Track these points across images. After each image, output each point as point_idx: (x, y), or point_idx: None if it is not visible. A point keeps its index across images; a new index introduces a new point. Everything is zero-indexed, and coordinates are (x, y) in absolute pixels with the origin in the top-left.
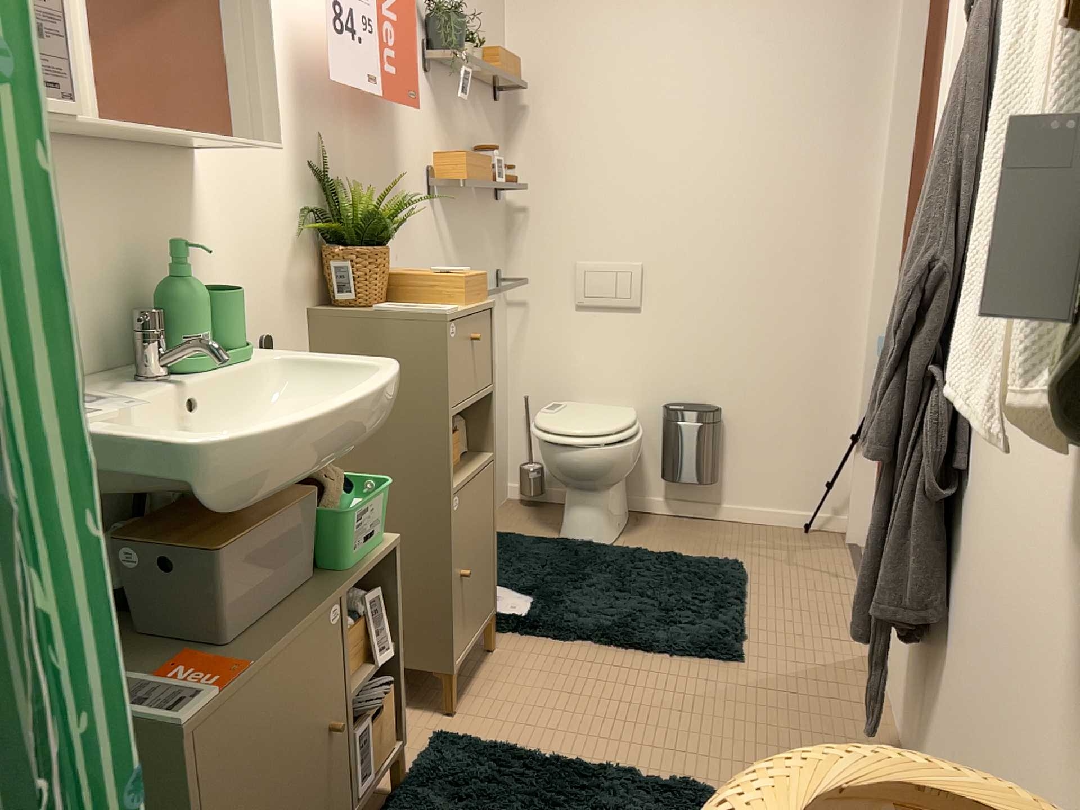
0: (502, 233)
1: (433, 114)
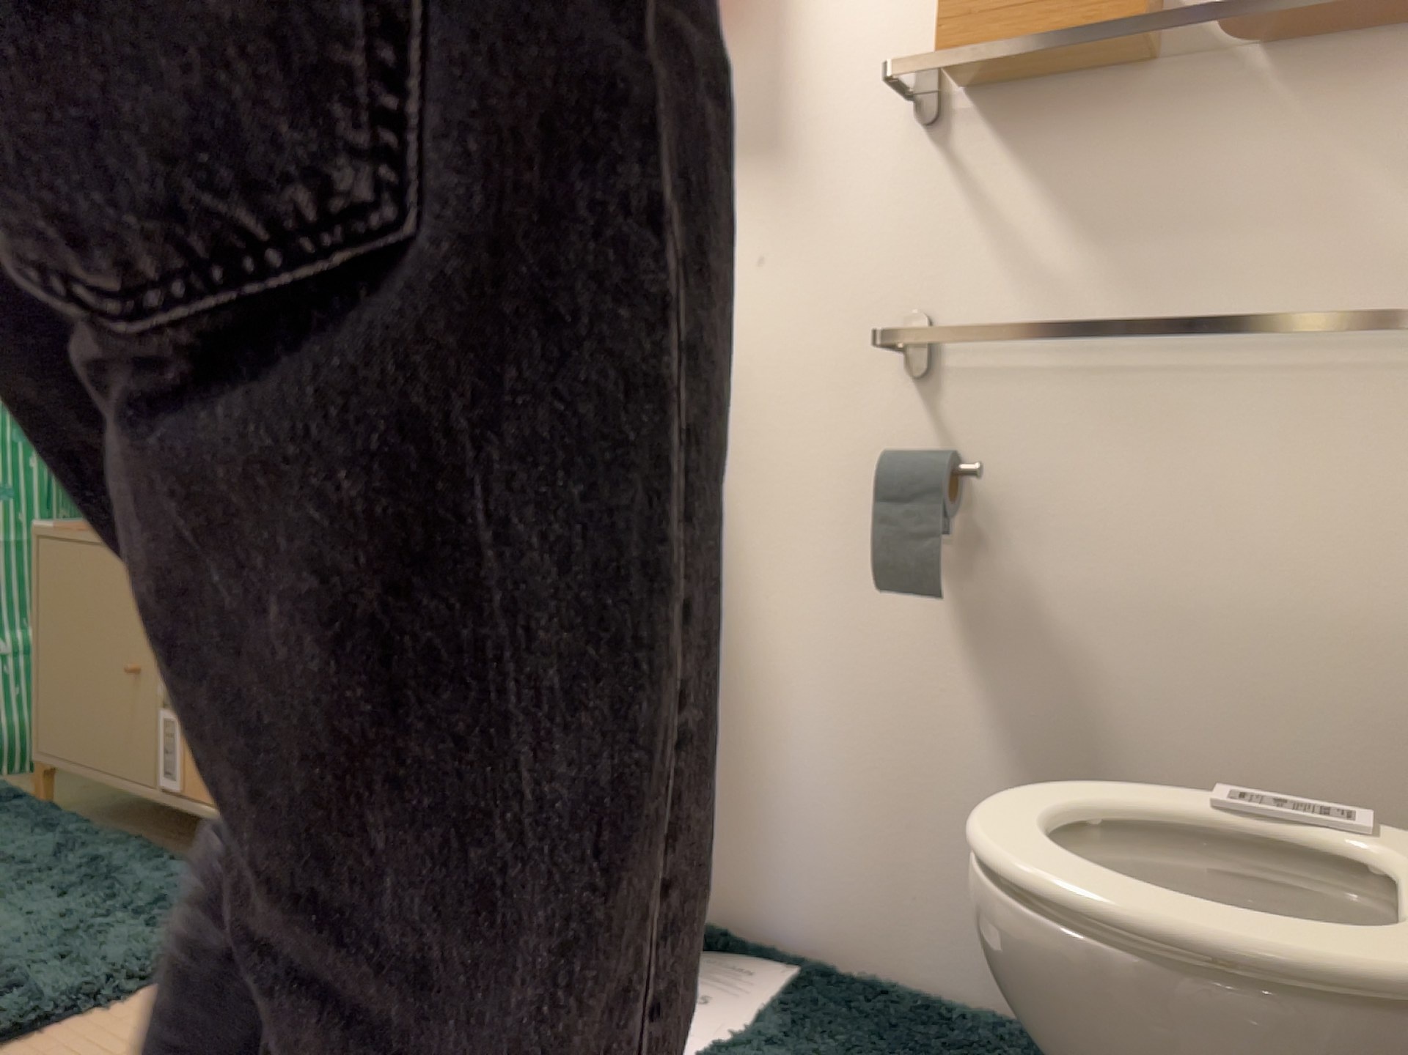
0: None
1: None
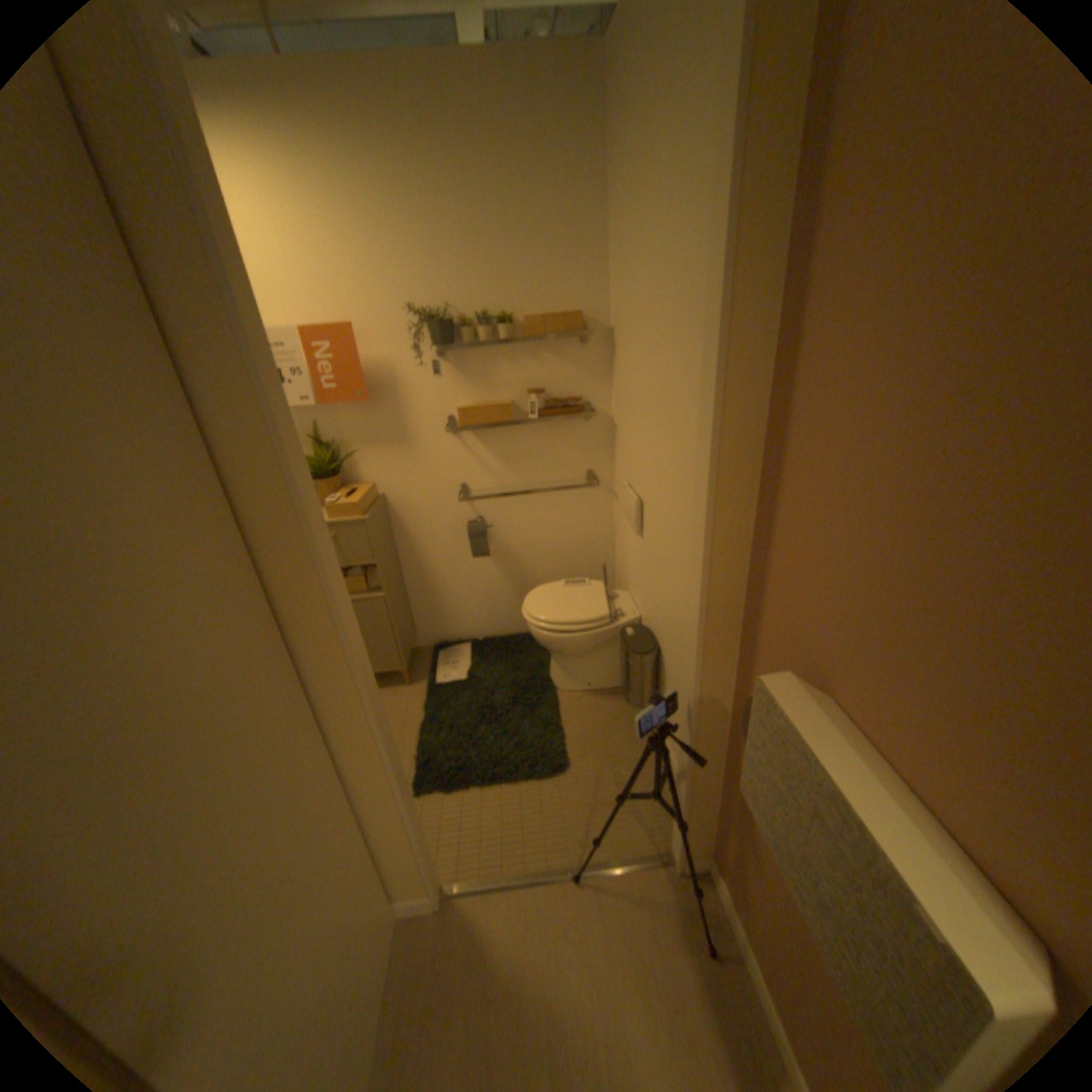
0: (595, 439)
1: (448, 375)
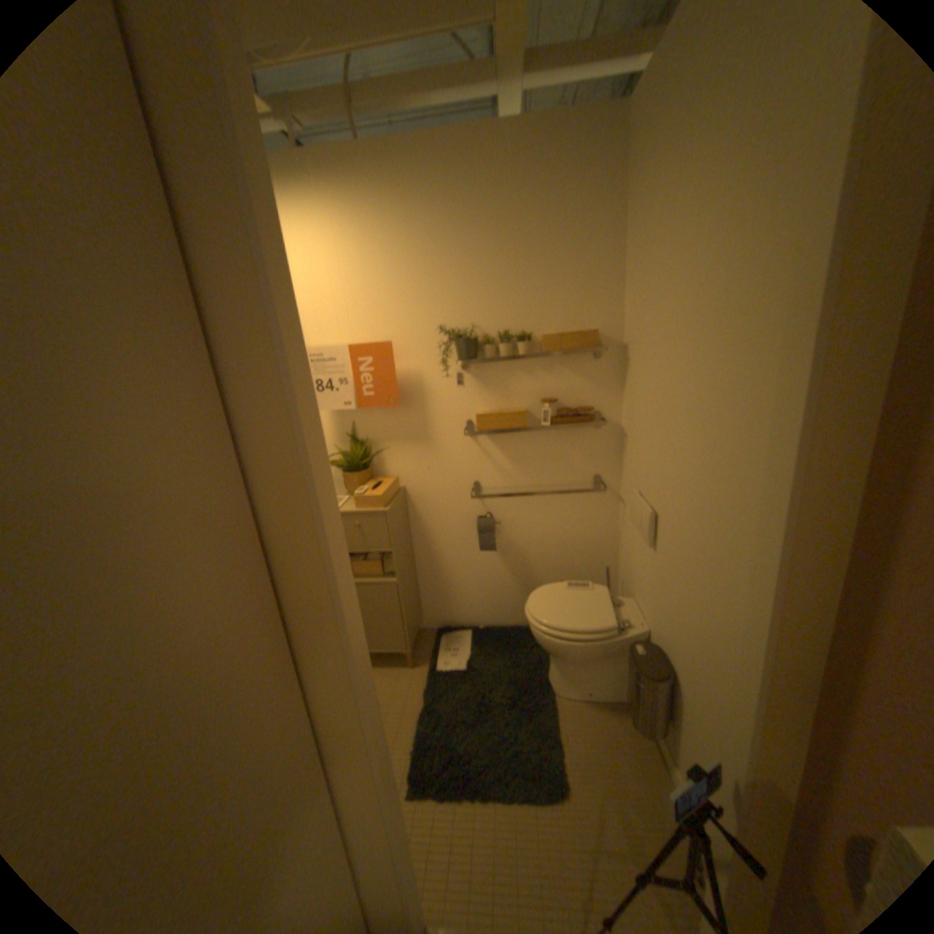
0: (603, 445)
1: (469, 386)
